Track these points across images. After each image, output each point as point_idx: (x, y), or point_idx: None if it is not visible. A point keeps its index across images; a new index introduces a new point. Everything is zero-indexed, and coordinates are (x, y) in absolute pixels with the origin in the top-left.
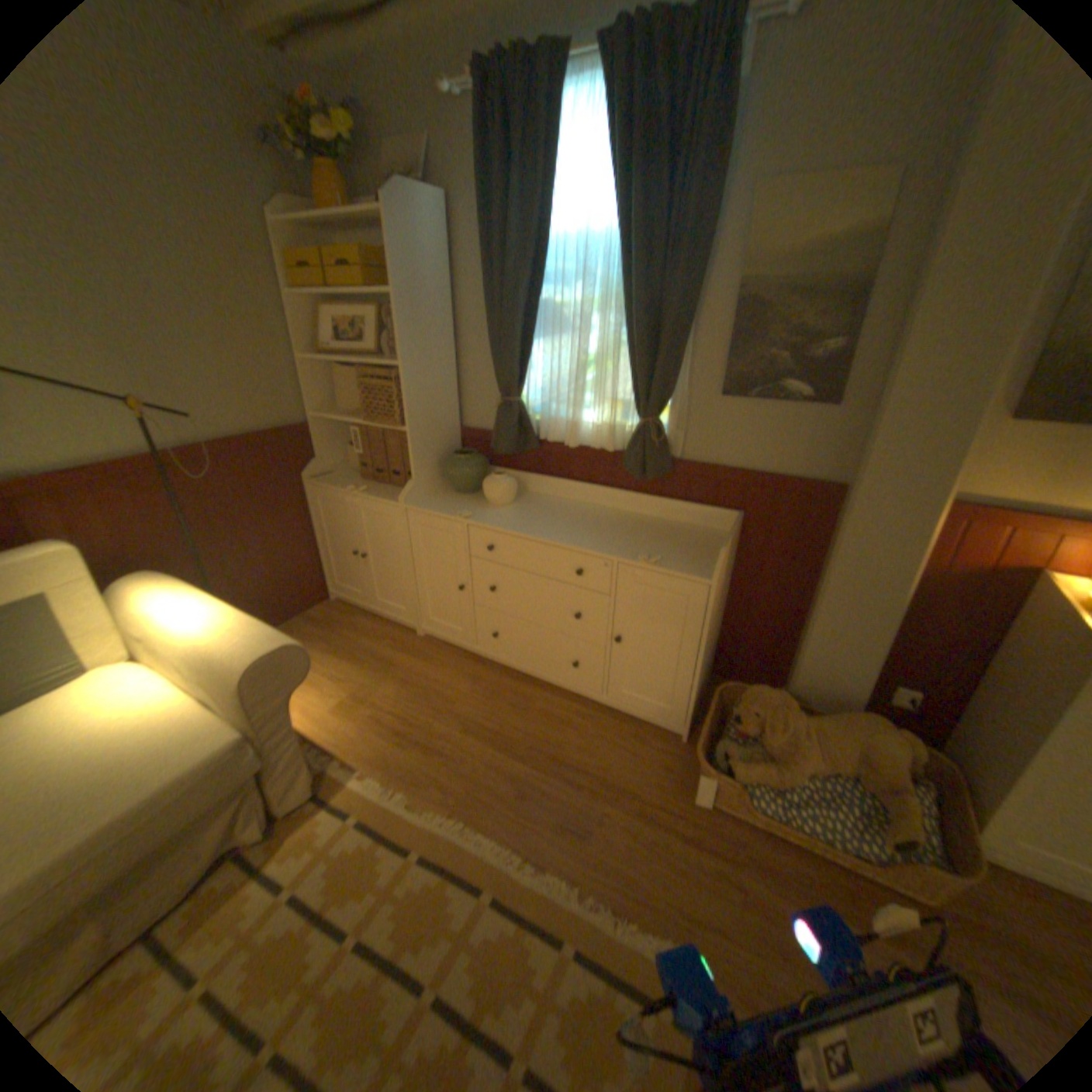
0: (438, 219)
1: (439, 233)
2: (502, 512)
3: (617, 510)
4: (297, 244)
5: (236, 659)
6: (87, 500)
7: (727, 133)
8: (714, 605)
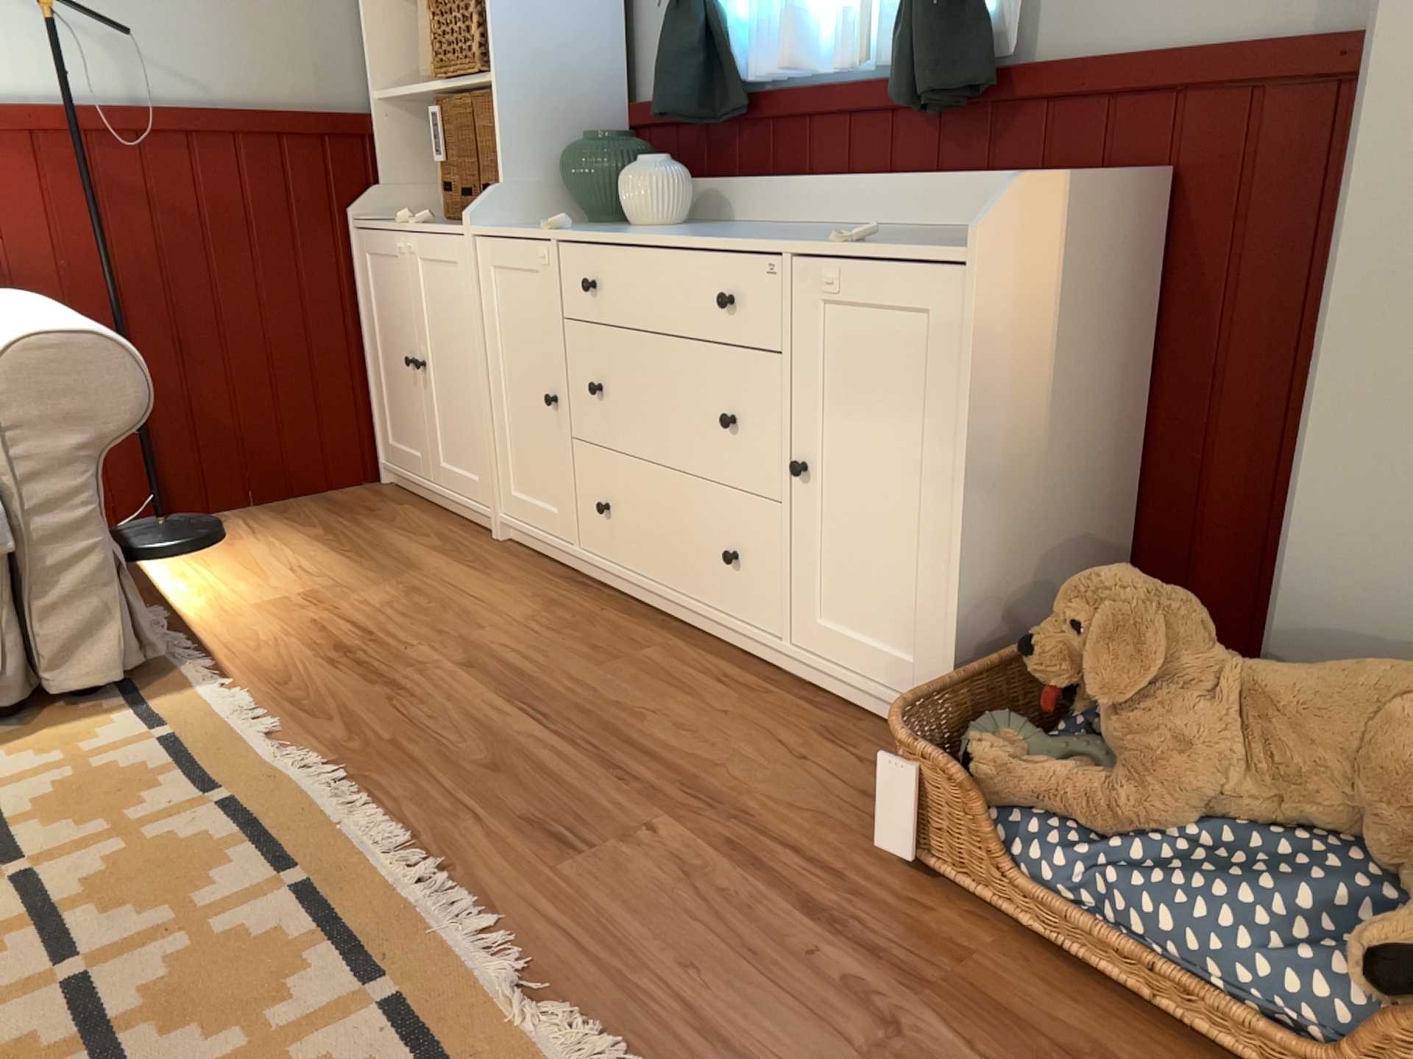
0: None
1: None
2: (639, 230)
3: (890, 226)
4: None
5: (10, 338)
6: None
7: None
8: (996, 339)
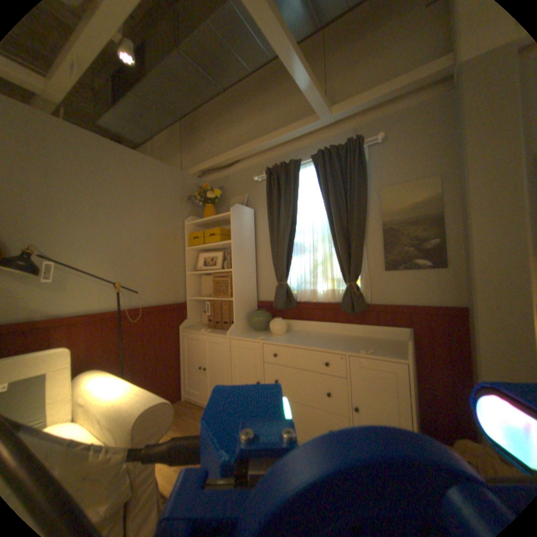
0: (250, 218)
1: (251, 222)
2: (280, 337)
3: (341, 334)
4: (194, 232)
5: (134, 409)
6: (81, 331)
7: (364, 174)
8: (414, 379)
